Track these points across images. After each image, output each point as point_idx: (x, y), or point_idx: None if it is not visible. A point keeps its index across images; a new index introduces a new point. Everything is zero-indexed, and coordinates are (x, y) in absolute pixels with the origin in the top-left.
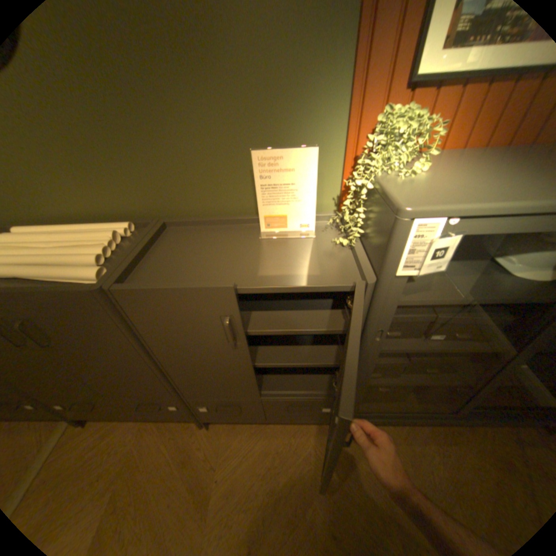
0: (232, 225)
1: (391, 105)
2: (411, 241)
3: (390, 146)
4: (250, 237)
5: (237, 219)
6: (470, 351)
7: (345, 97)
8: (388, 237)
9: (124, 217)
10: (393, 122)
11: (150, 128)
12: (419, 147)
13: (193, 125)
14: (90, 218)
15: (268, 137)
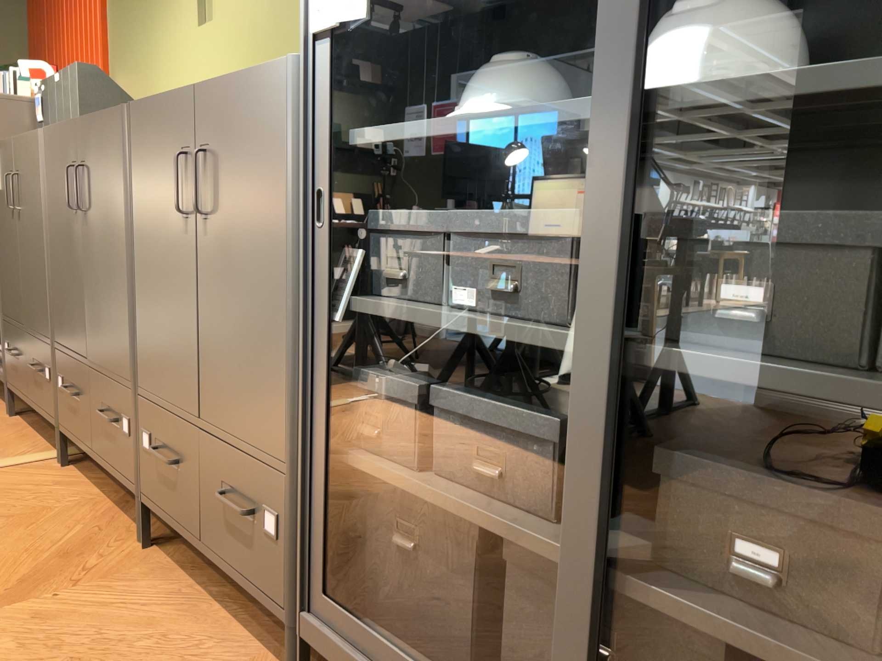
0: None
1: None
2: None
3: None
4: None
5: None
6: (513, 331)
7: None
8: None
9: None
10: None
11: None
12: None
13: None
14: None
15: None
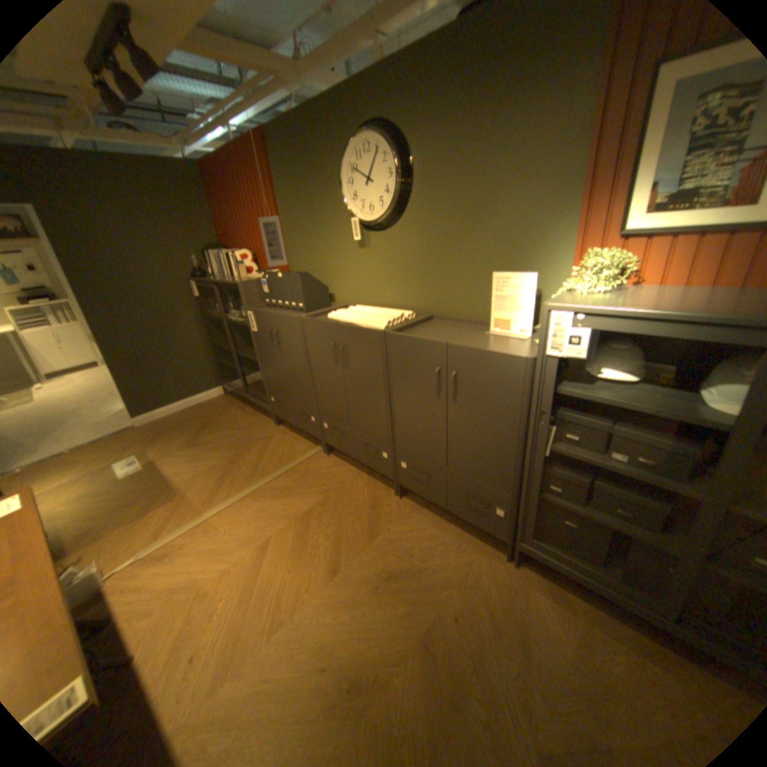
0: (475, 324)
1: (605, 249)
2: (553, 327)
3: (583, 275)
4: (481, 333)
5: (480, 321)
6: (653, 482)
7: (573, 243)
8: (542, 324)
9: (412, 310)
10: (591, 259)
11: (444, 257)
12: (606, 277)
13: (468, 257)
14: (394, 308)
15: (514, 267)
